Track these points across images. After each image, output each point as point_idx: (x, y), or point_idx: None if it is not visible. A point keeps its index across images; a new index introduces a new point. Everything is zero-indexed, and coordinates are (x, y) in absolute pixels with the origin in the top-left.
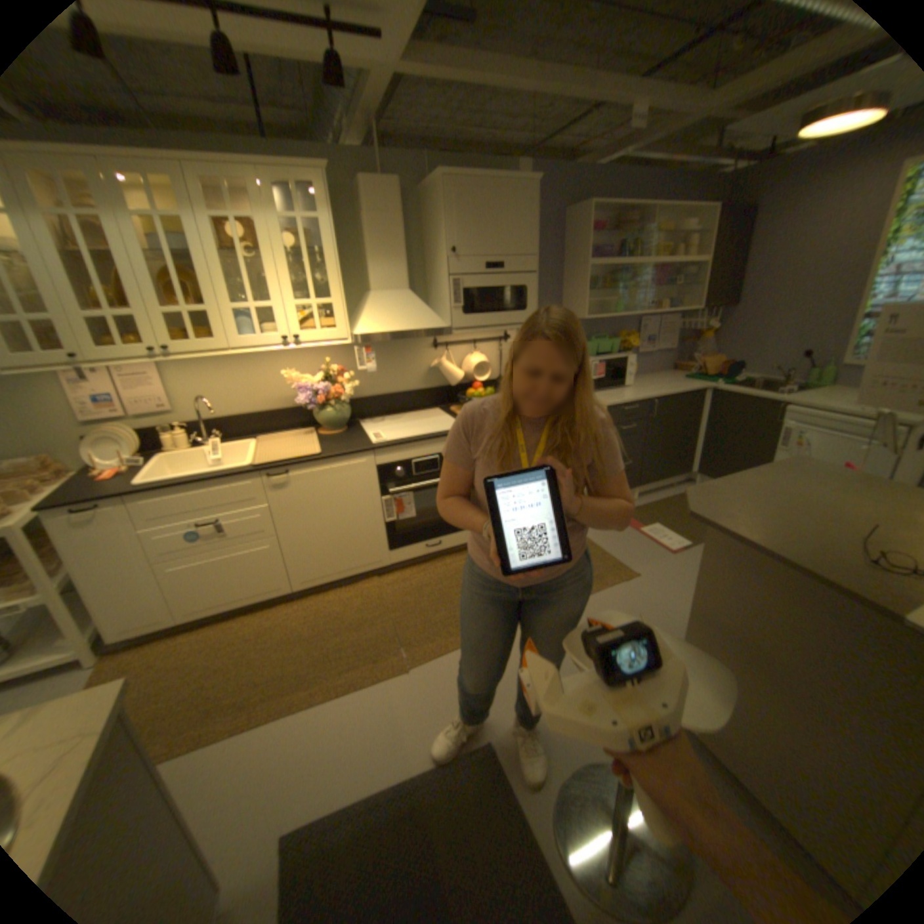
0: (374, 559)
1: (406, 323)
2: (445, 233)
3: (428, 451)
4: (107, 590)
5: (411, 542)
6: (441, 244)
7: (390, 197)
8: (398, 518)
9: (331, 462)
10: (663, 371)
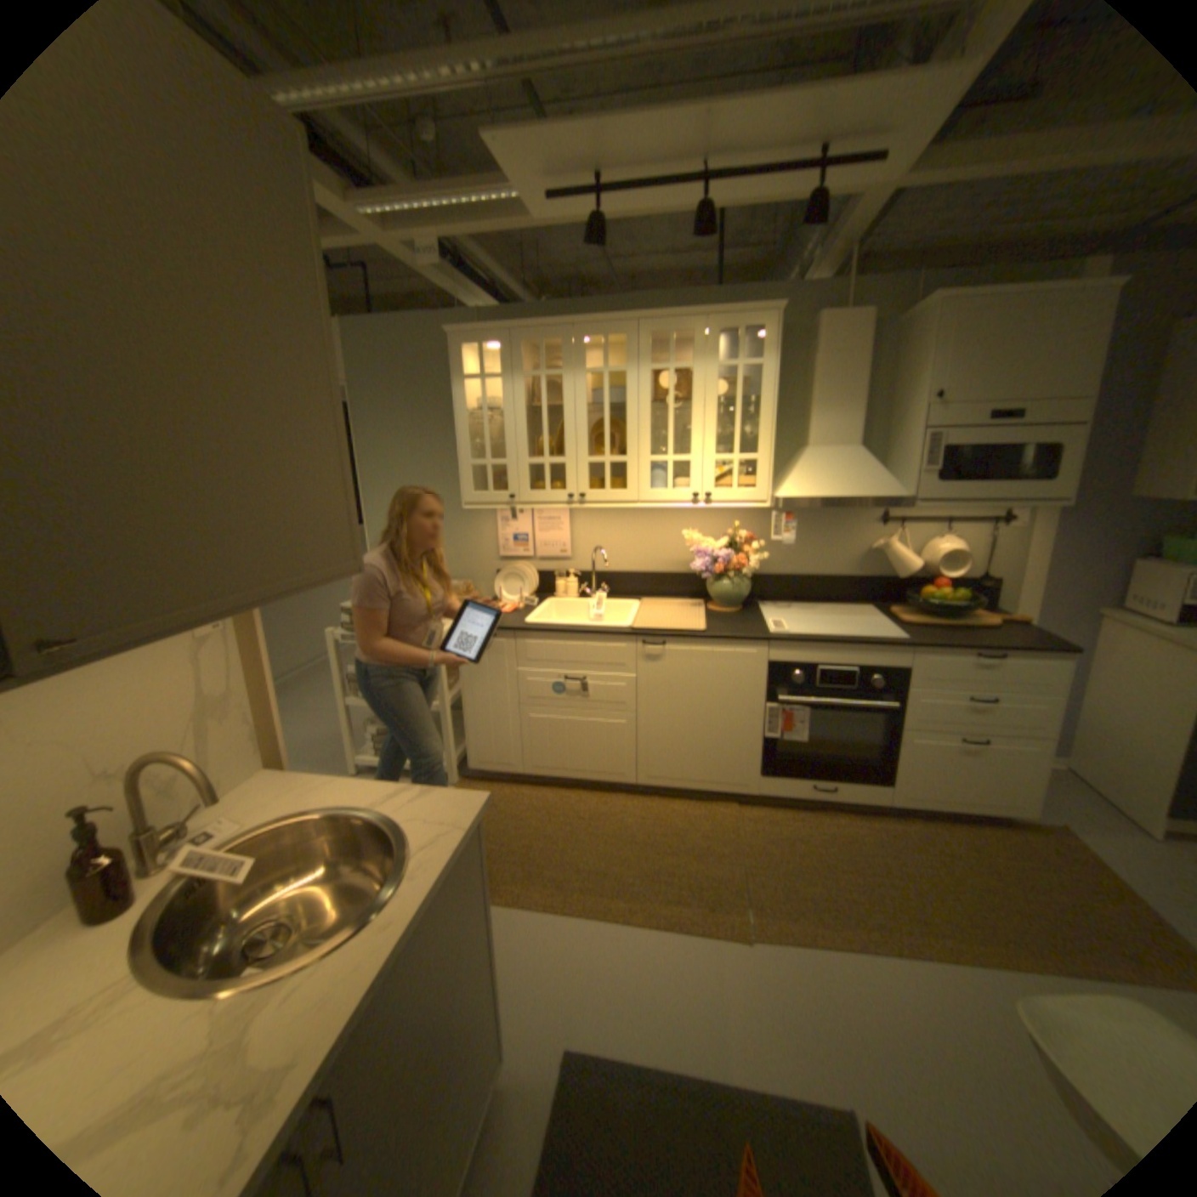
0: (738, 780)
1: (847, 487)
2: (931, 372)
3: (844, 659)
4: (481, 716)
5: (792, 775)
6: (921, 387)
7: (859, 333)
8: (781, 737)
9: (713, 644)
10: None
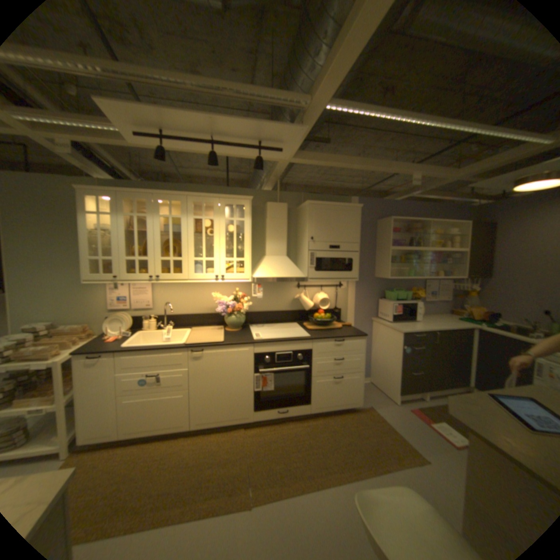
0: (242, 416)
1: (281, 273)
2: (308, 230)
3: (285, 348)
4: (87, 408)
5: (267, 407)
6: (305, 235)
7: (281, 212)
8: (261, 389)
9: (227, 347)
10: (443, 314)
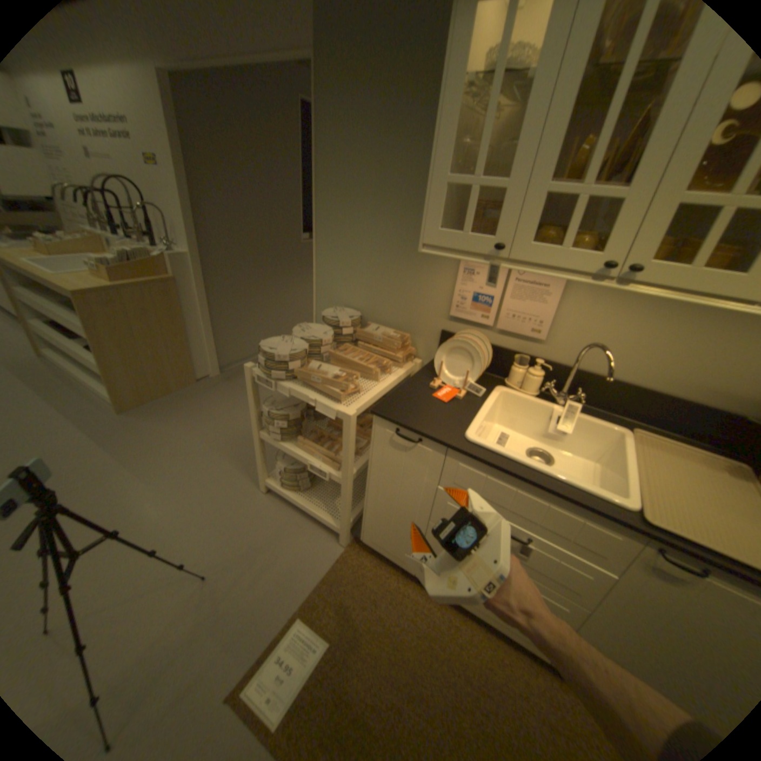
0: None
1: None
2: None
3: None
4: (383, 507)
5: None
6: None
7: None
8: None
9: None
10: None
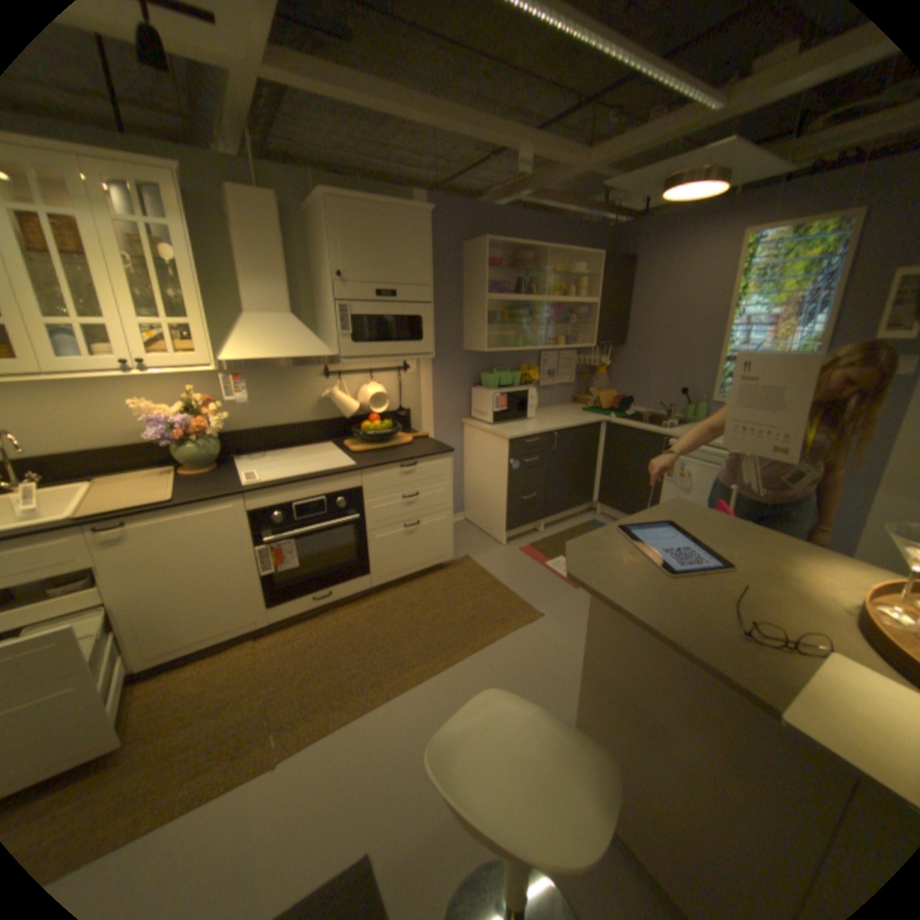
0: (246, 621)
1: (284, 349)
2: (329, 255)
3: (312, 492)
4: None
5: (293, 596)
6: (325, 267)
7: (265, 212)
8: (276, 570)
9: (184, 510)
10: (563, 404)
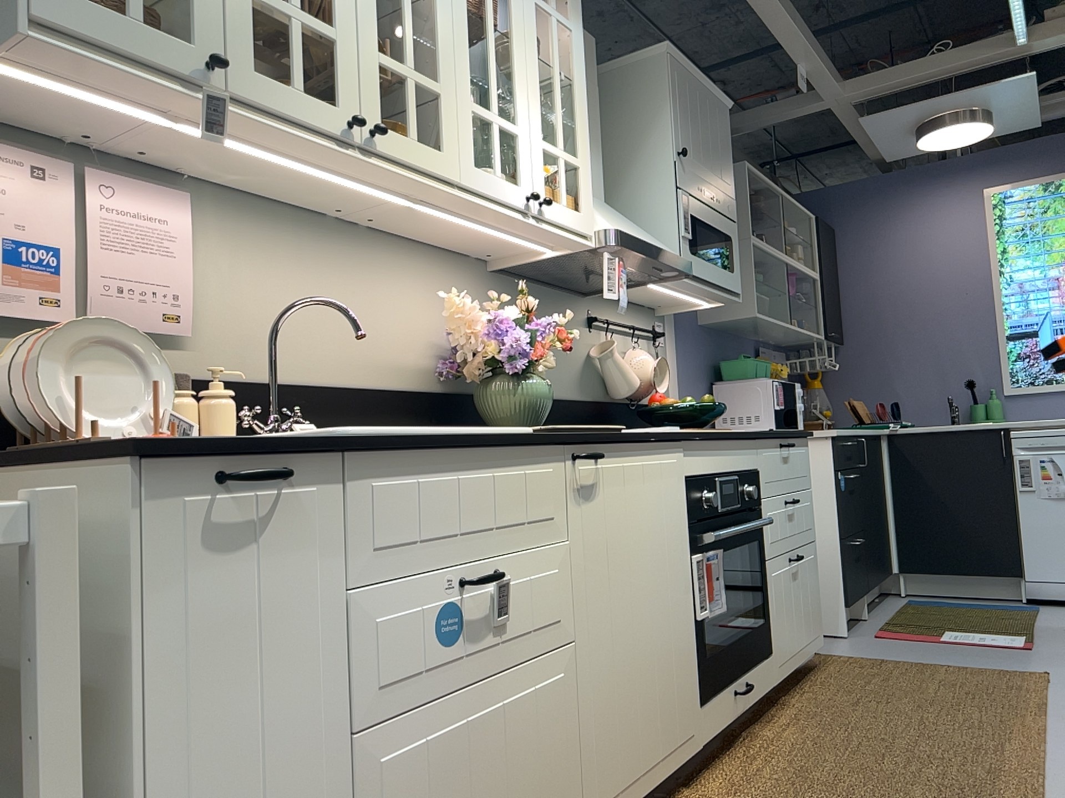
0: (686, 729)
1: (647, 238)
2: (672, 127)
3: (728, 463)
4: None
5: (720, 681)
6: (653, 146)
7: (591, 63)
8: (701, 617)
9: (643, 451)
10: None
